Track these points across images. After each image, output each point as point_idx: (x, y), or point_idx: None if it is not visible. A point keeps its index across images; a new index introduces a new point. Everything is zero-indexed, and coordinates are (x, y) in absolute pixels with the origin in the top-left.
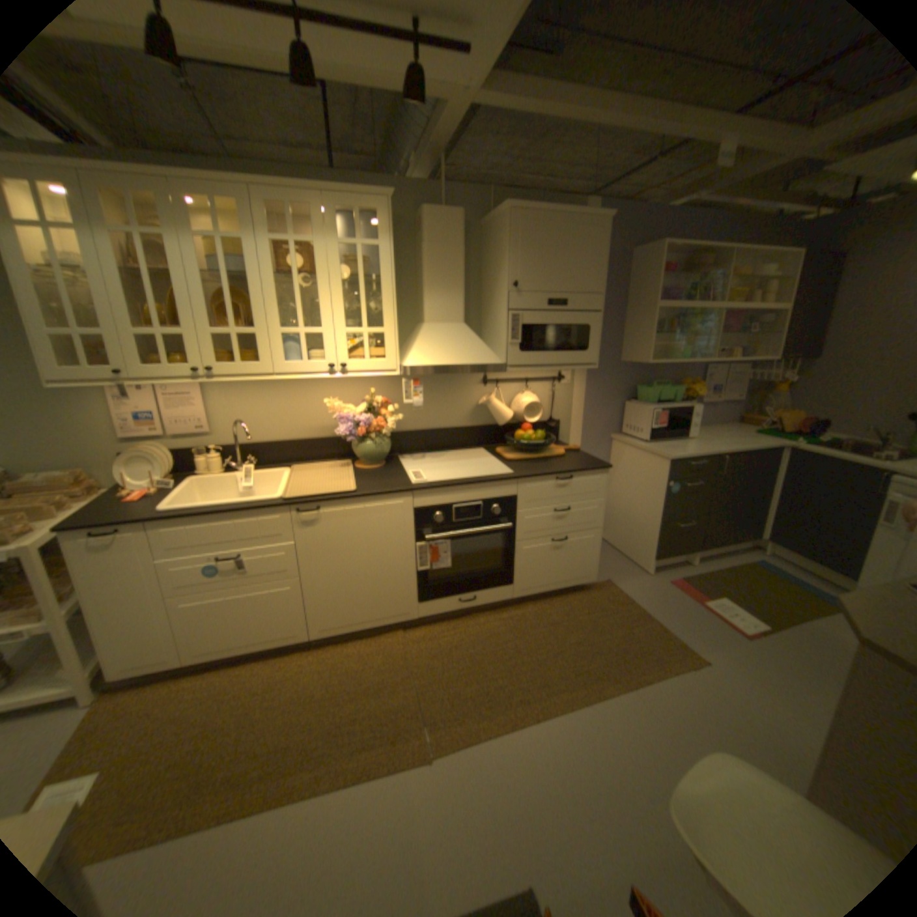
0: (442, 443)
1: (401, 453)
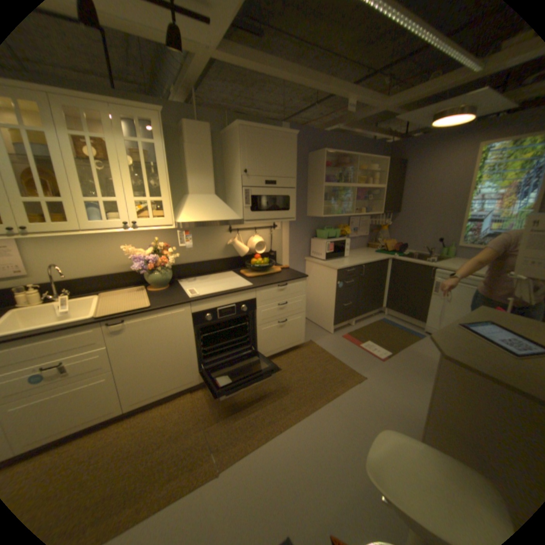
0: (206, 270)
1: (179, 278)
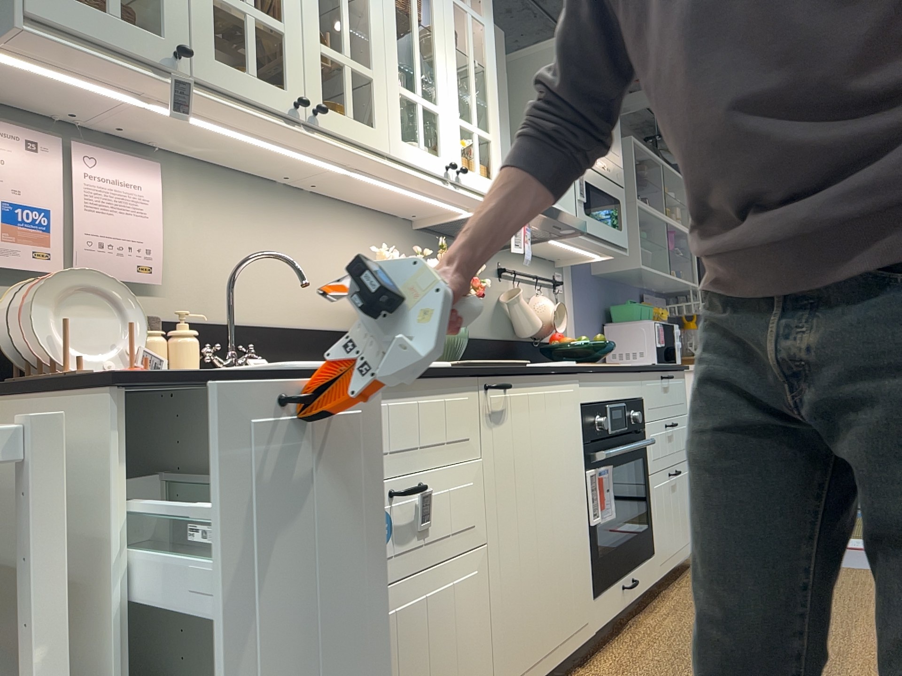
0: None
1: None
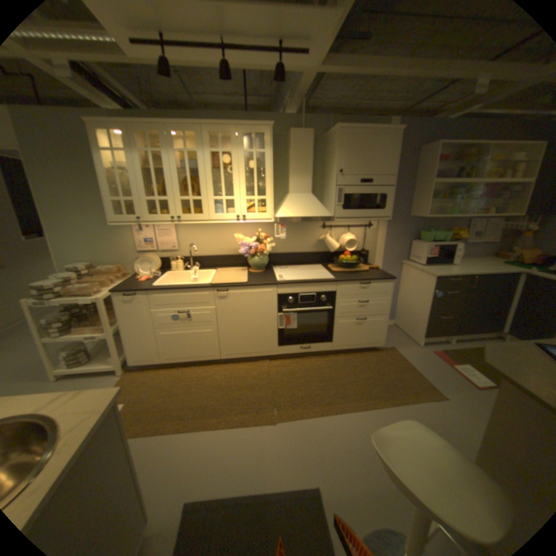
0: (298, 261)
1: (275, 265)
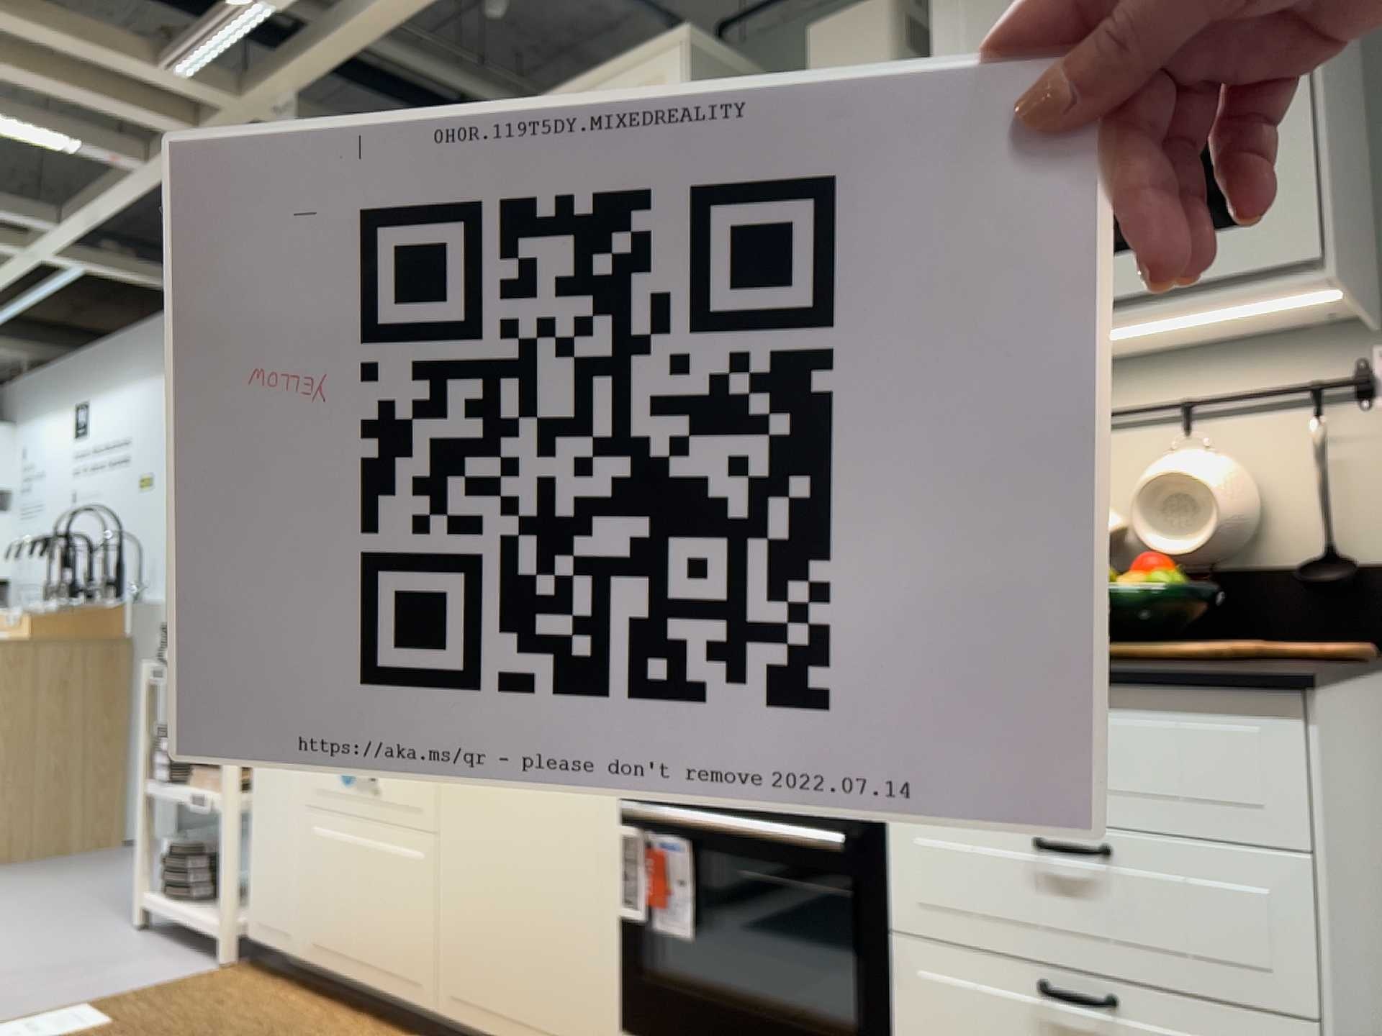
0: None
1: None
